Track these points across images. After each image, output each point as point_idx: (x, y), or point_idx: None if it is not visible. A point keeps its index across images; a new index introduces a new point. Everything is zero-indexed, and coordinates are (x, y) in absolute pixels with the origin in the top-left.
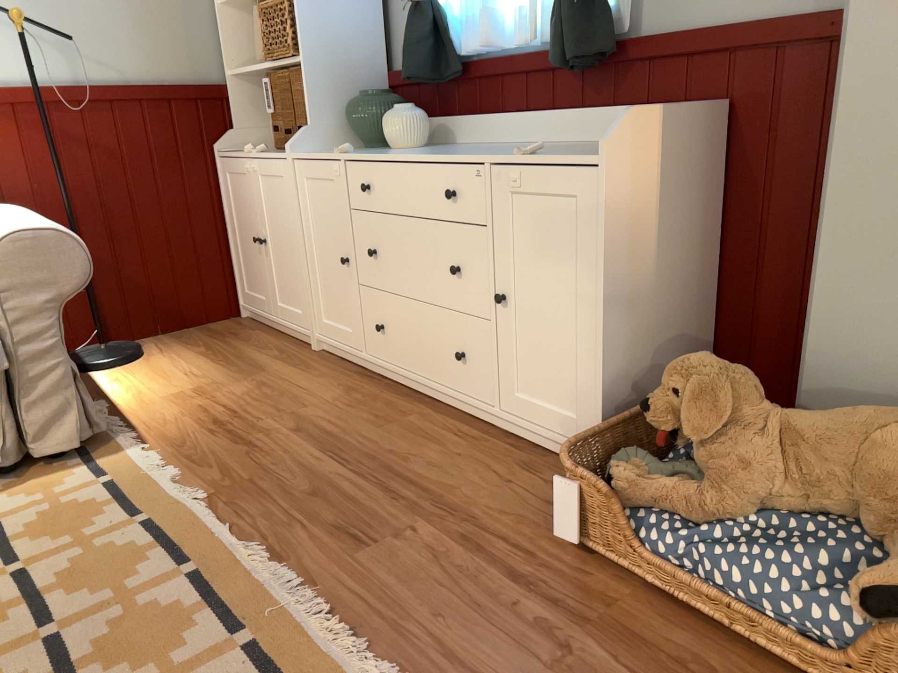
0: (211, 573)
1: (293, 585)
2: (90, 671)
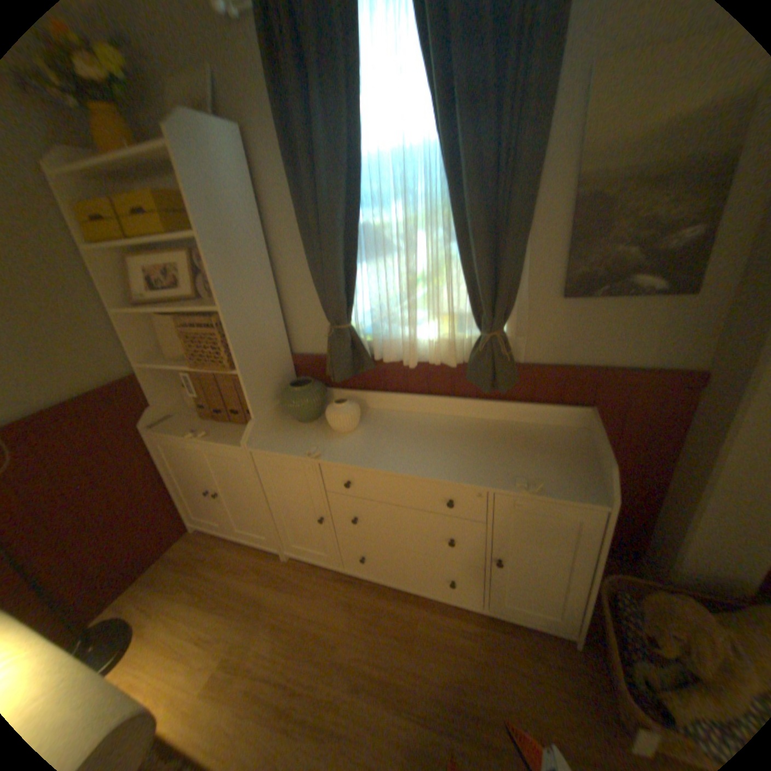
0: None
1: None
2: None
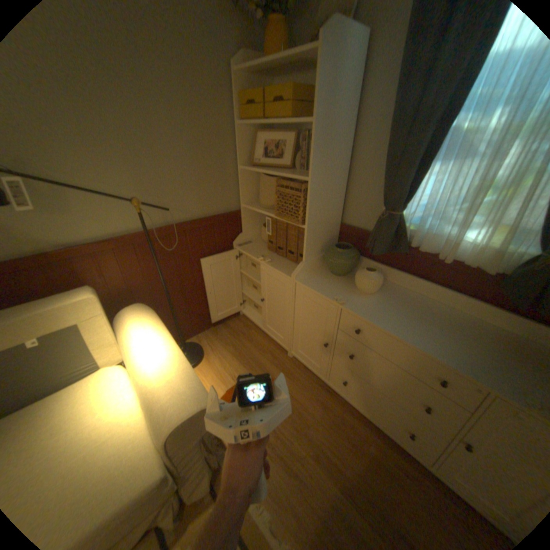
0: None
1: None
2: None
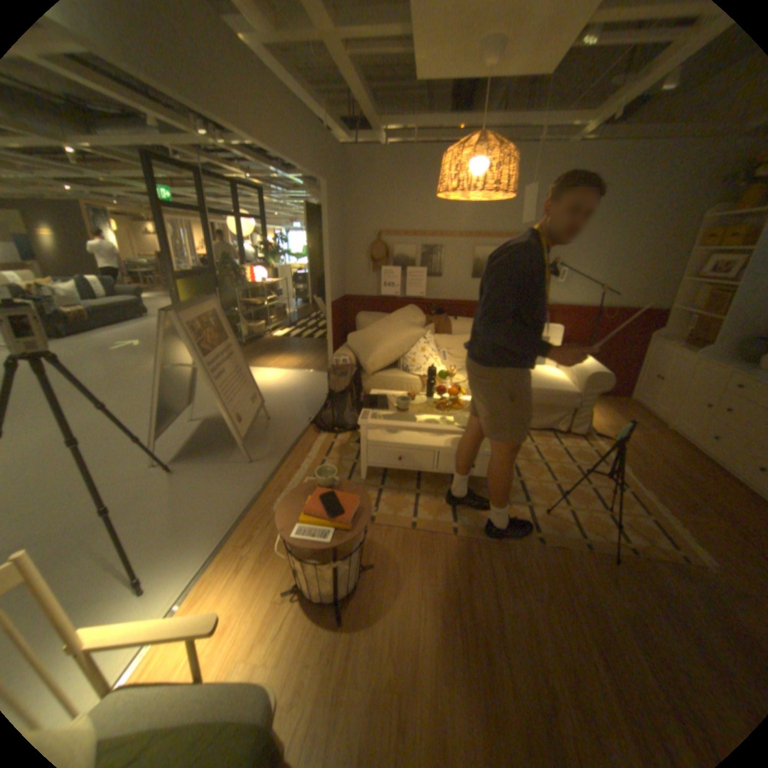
0: (638, 496)
1: (668, 513)
2: (608, 503)
